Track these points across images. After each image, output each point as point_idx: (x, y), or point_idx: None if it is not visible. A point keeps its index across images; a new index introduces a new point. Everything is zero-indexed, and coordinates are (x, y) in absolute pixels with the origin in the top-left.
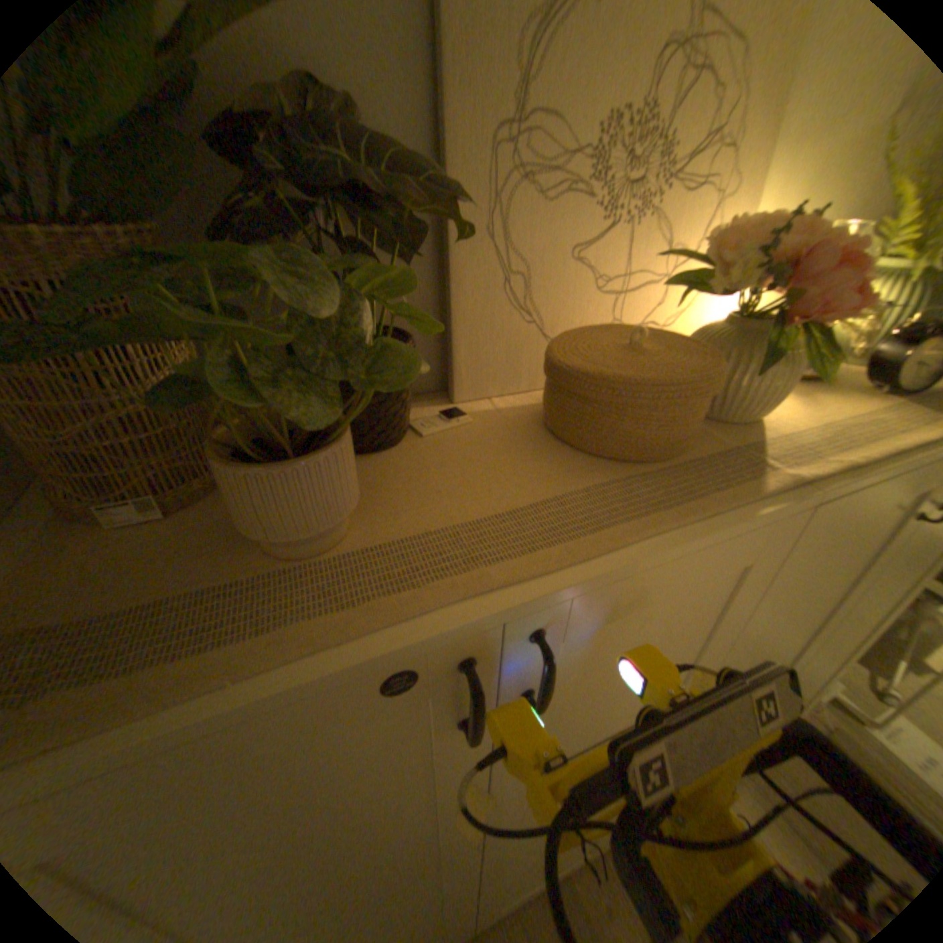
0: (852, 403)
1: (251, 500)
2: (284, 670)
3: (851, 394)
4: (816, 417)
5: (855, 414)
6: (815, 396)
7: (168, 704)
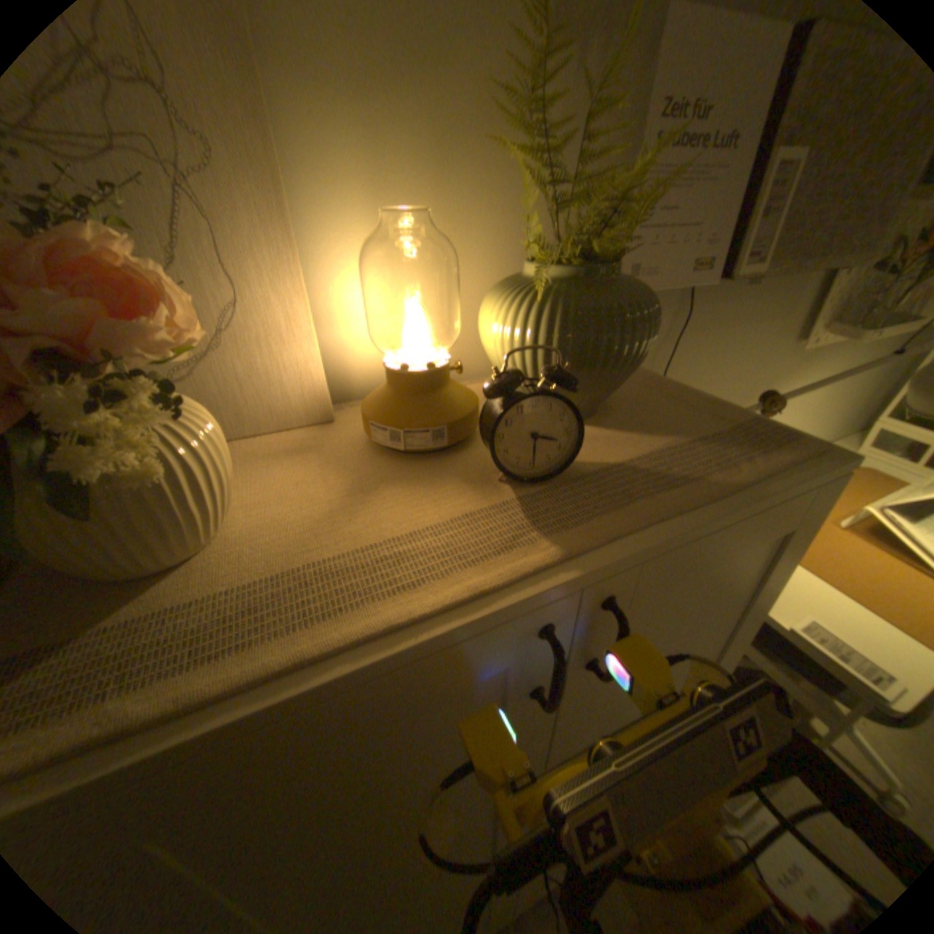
0: (416, 505)
1: None
2: None
3: (446, 480)
4: (296, 548)
5: (380, 535)
6: (378, 489)
7: None
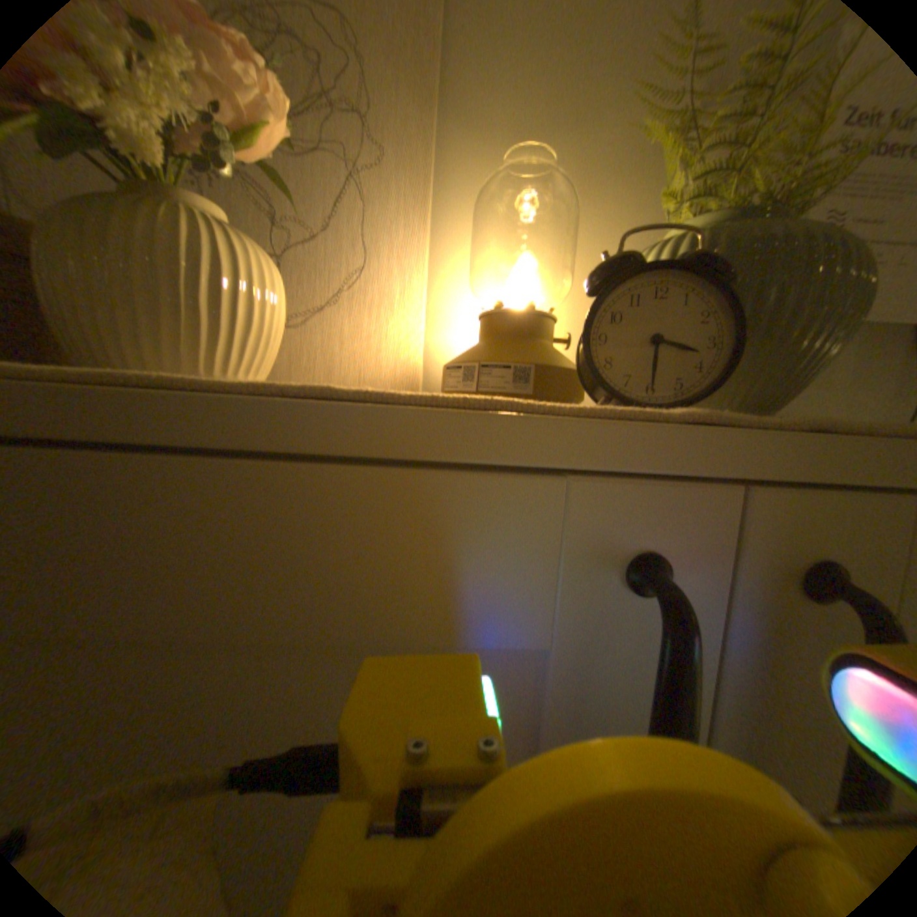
0: None
1: None
2: None
3: None
4: None
5: None
6: None
7: None
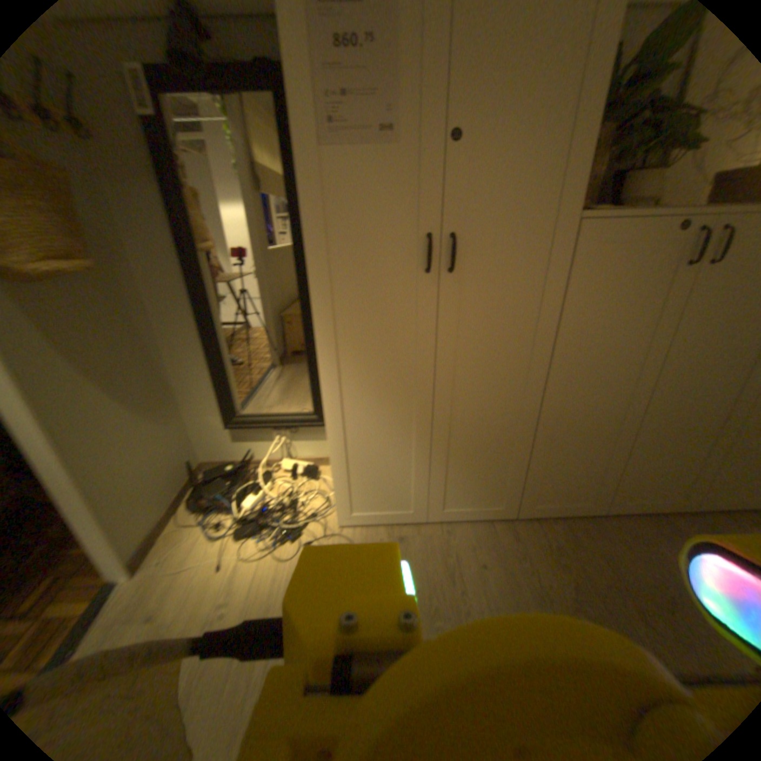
0: None
1: (644, 184)
2: (663, 209)
3: None
4: None
5: None
6: None
7: (639, 210)
